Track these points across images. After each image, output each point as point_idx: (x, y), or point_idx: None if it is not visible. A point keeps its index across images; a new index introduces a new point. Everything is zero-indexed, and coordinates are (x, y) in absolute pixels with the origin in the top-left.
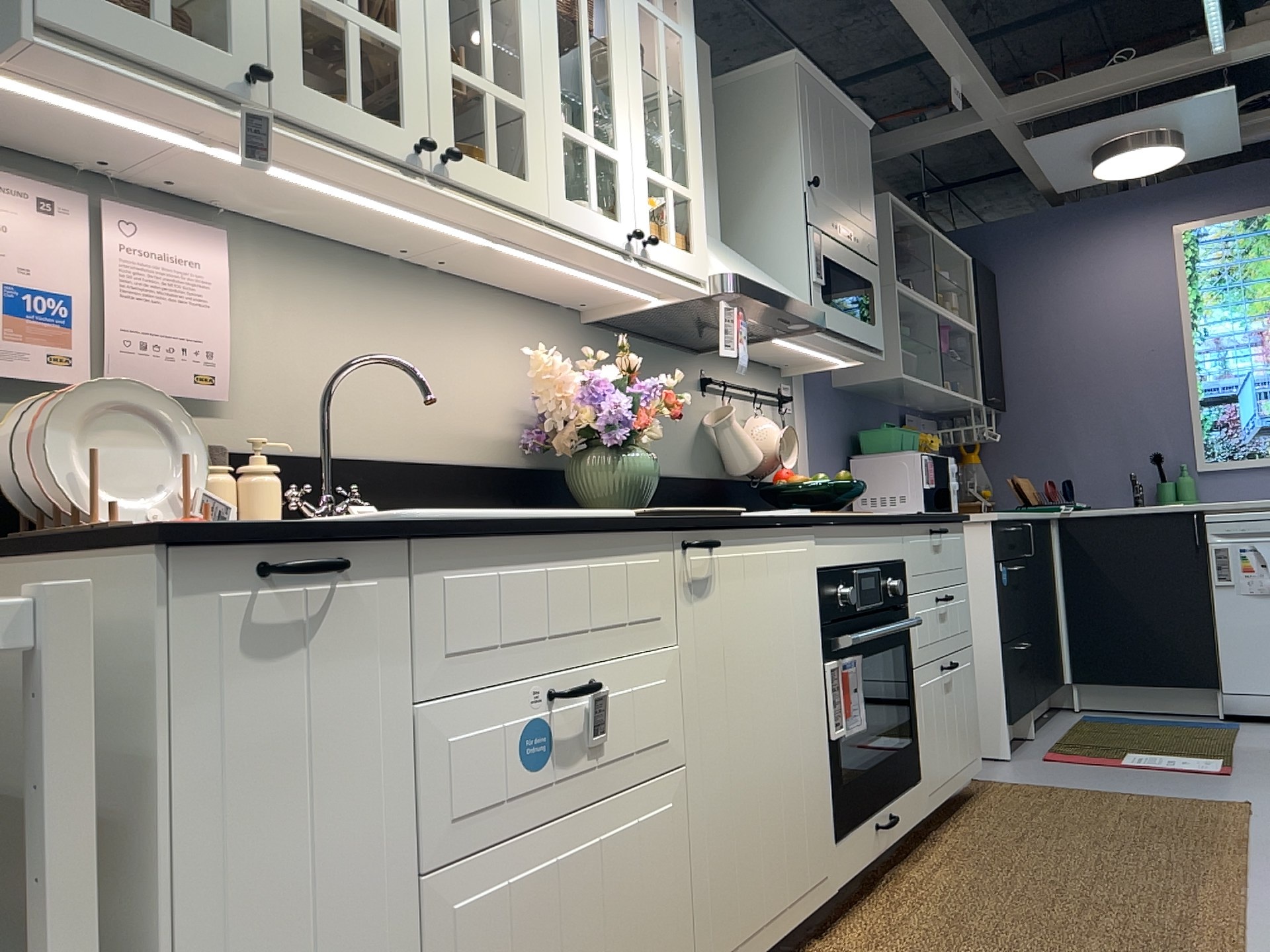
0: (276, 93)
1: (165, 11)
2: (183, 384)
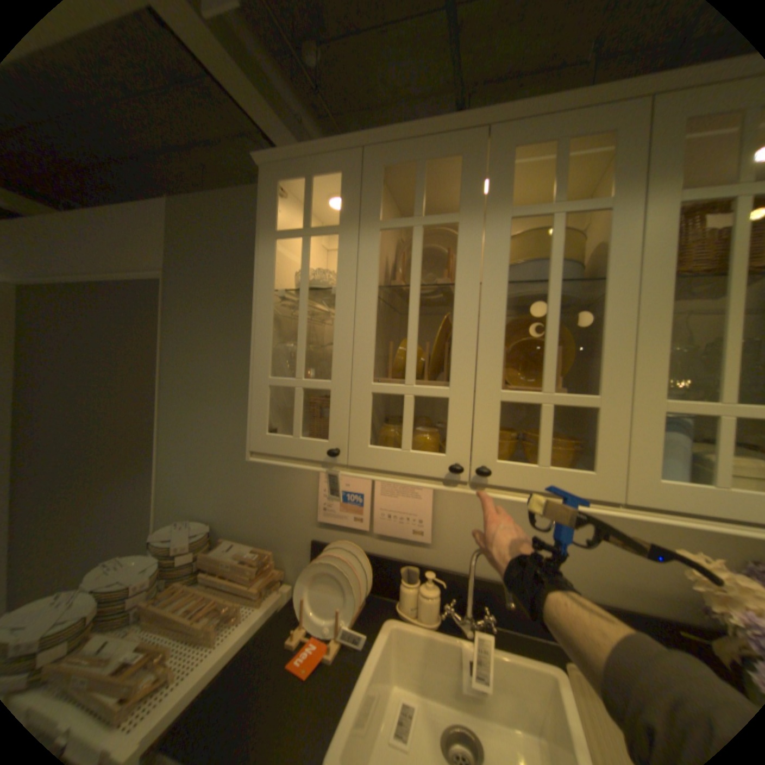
0: (352, 456)
1: (300, 430)
2: (407, 534)
